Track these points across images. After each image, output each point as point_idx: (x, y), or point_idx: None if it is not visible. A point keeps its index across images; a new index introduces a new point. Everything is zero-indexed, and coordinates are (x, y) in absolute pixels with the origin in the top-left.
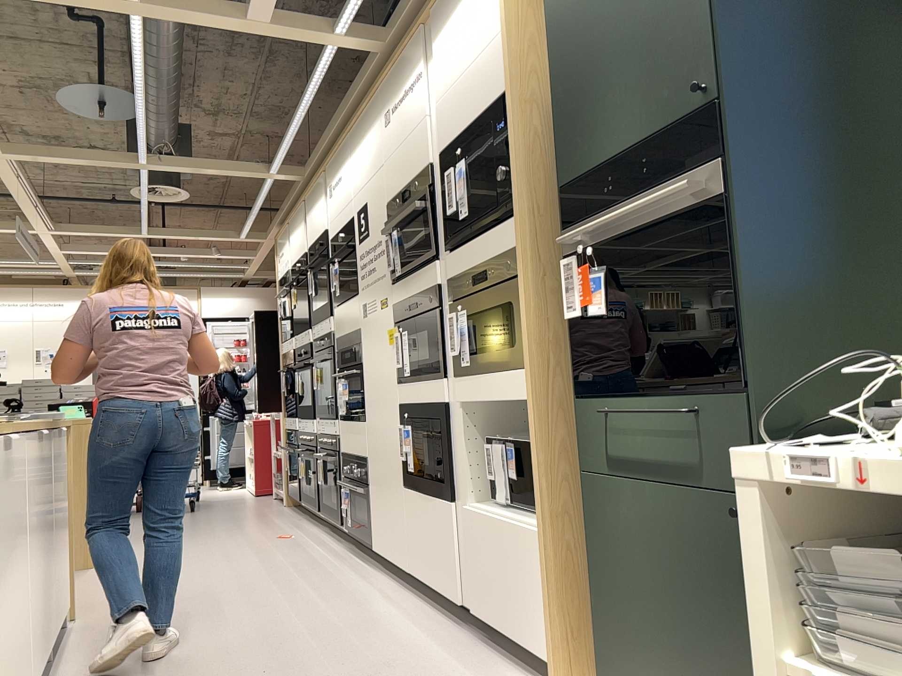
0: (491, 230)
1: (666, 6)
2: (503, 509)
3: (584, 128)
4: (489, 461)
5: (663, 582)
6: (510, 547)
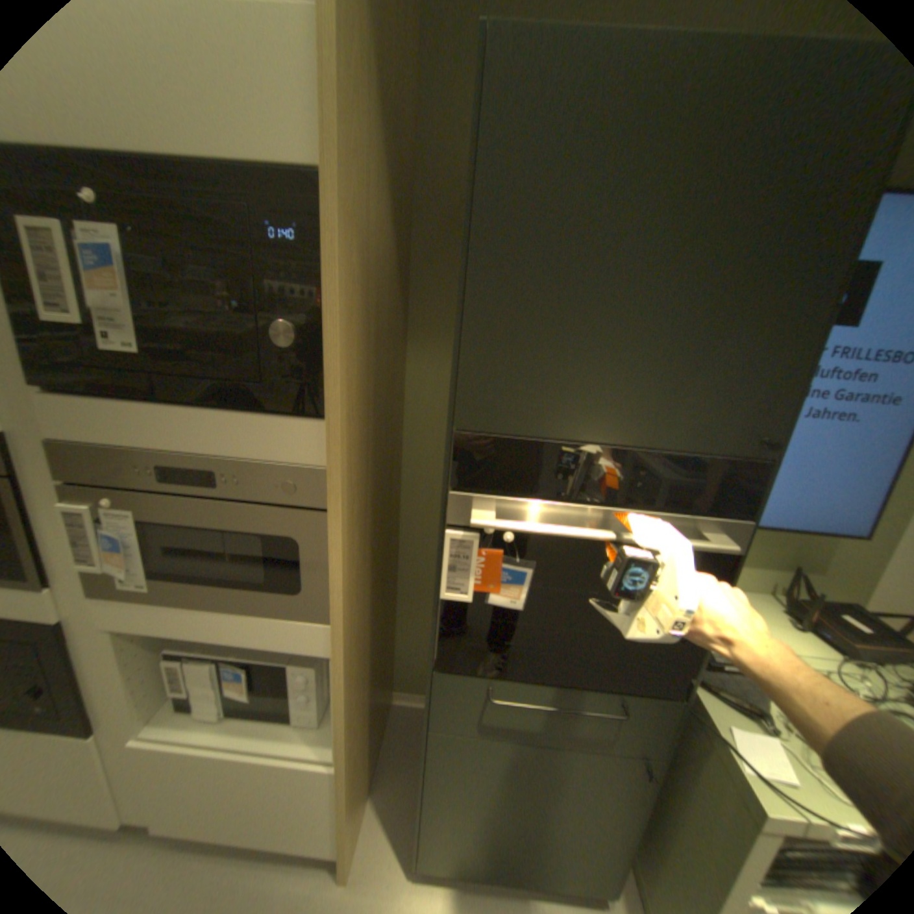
0: (207, 404)
1: (748, 297)
2: (211, 731)
3: (523, 368)
4: (173, 685)
5: (518, 807)
6: (249, 783)
